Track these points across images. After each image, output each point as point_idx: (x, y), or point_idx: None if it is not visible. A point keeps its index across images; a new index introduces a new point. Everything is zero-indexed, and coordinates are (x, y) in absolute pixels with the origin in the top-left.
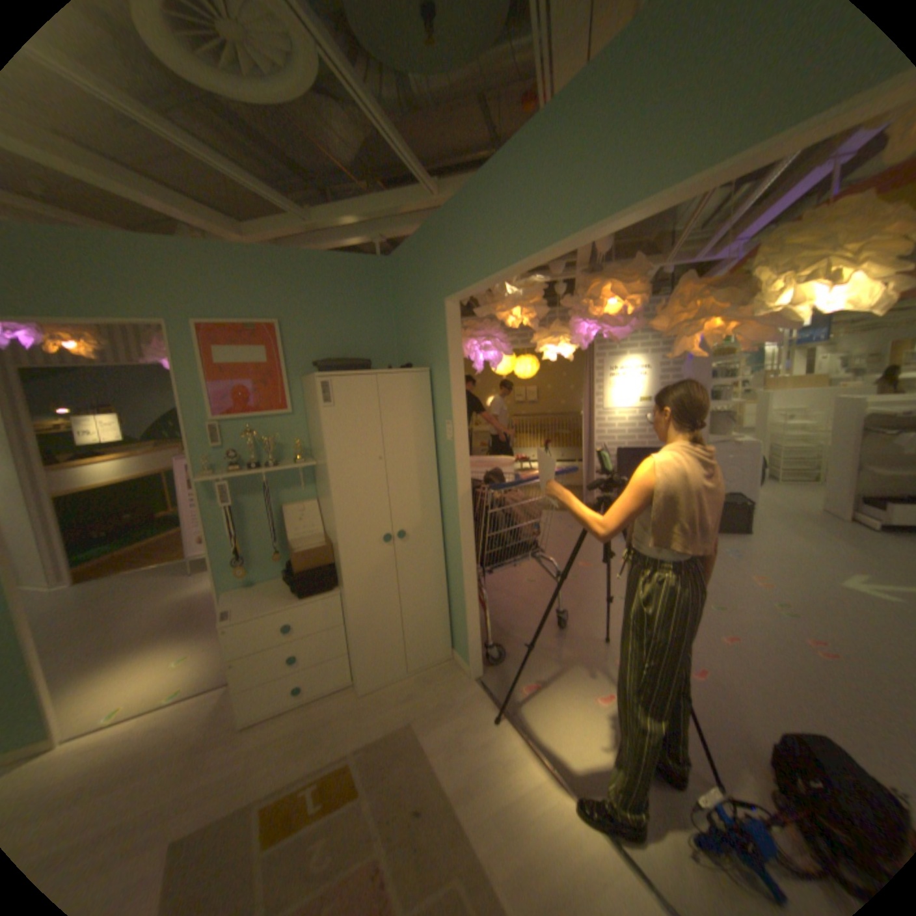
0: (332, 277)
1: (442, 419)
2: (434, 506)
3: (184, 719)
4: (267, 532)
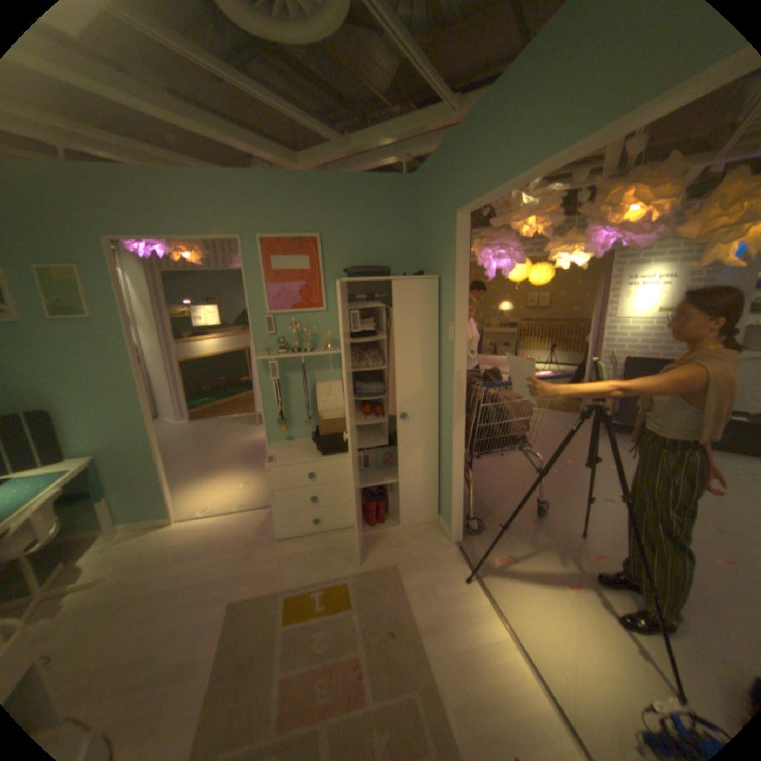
0: (364, 195)
1: (446, 321)
2: (433, 395)
3: (244, 523)
4: (304, 401)
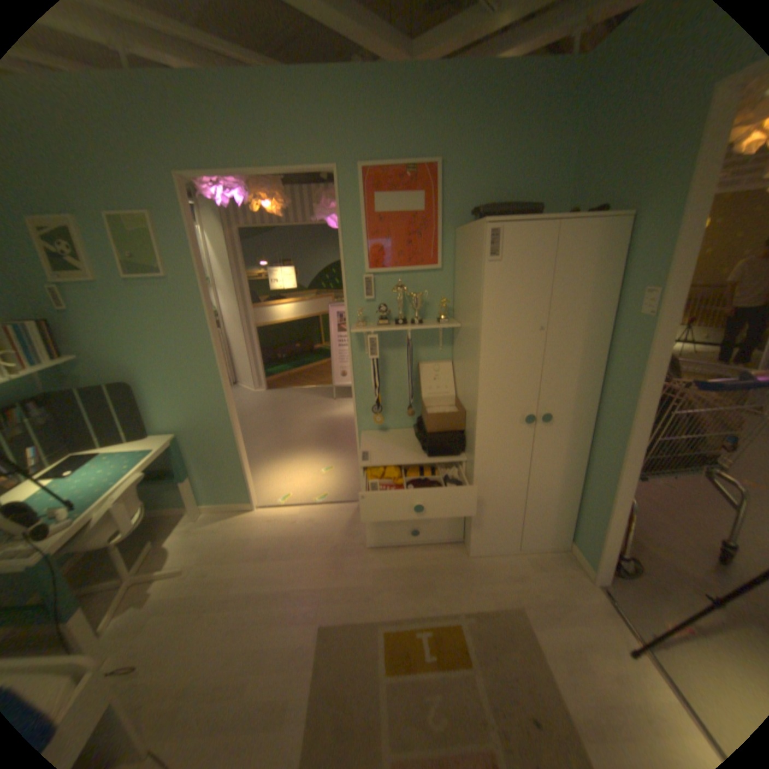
0: (510, 94)
1: (641, 282)
2: (594, 391)
3: (330, 520)
4: (403, 386)
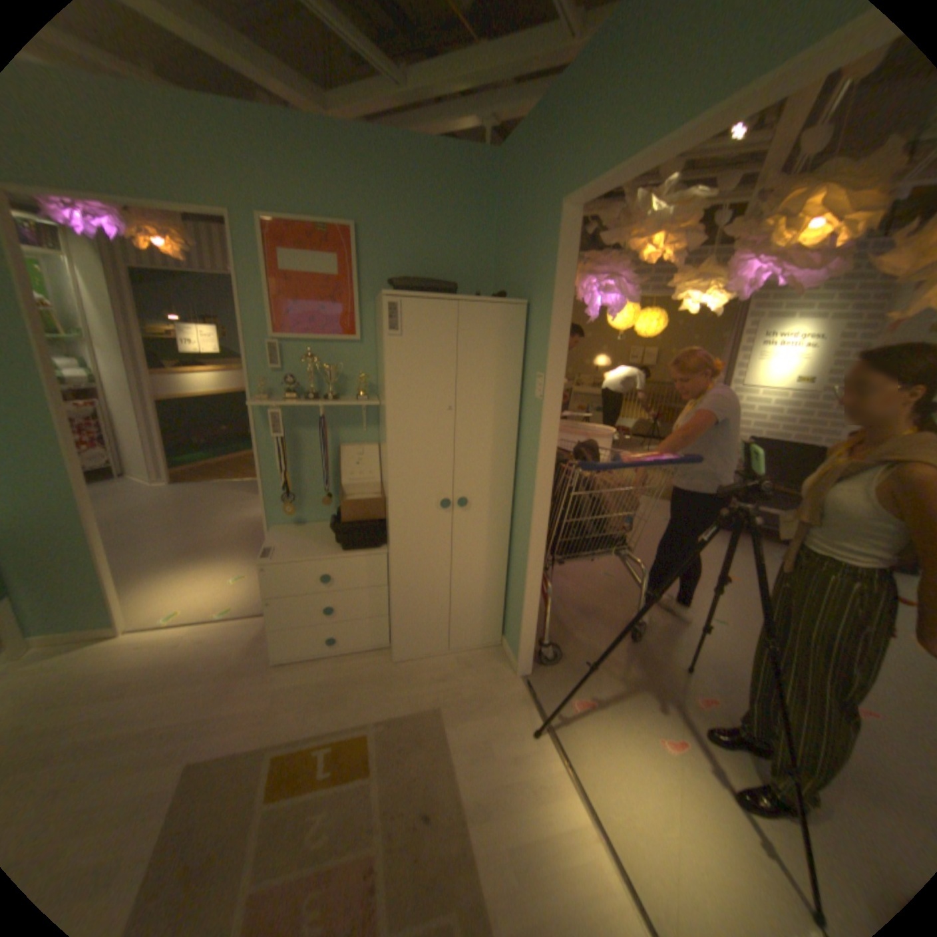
0: (425, 171)
1: (534, 369)
2: (507, 475)
3: (228, 639)
4: (322, 471)
